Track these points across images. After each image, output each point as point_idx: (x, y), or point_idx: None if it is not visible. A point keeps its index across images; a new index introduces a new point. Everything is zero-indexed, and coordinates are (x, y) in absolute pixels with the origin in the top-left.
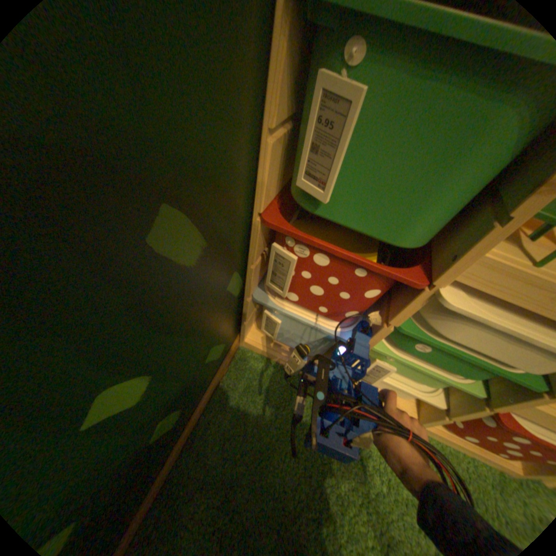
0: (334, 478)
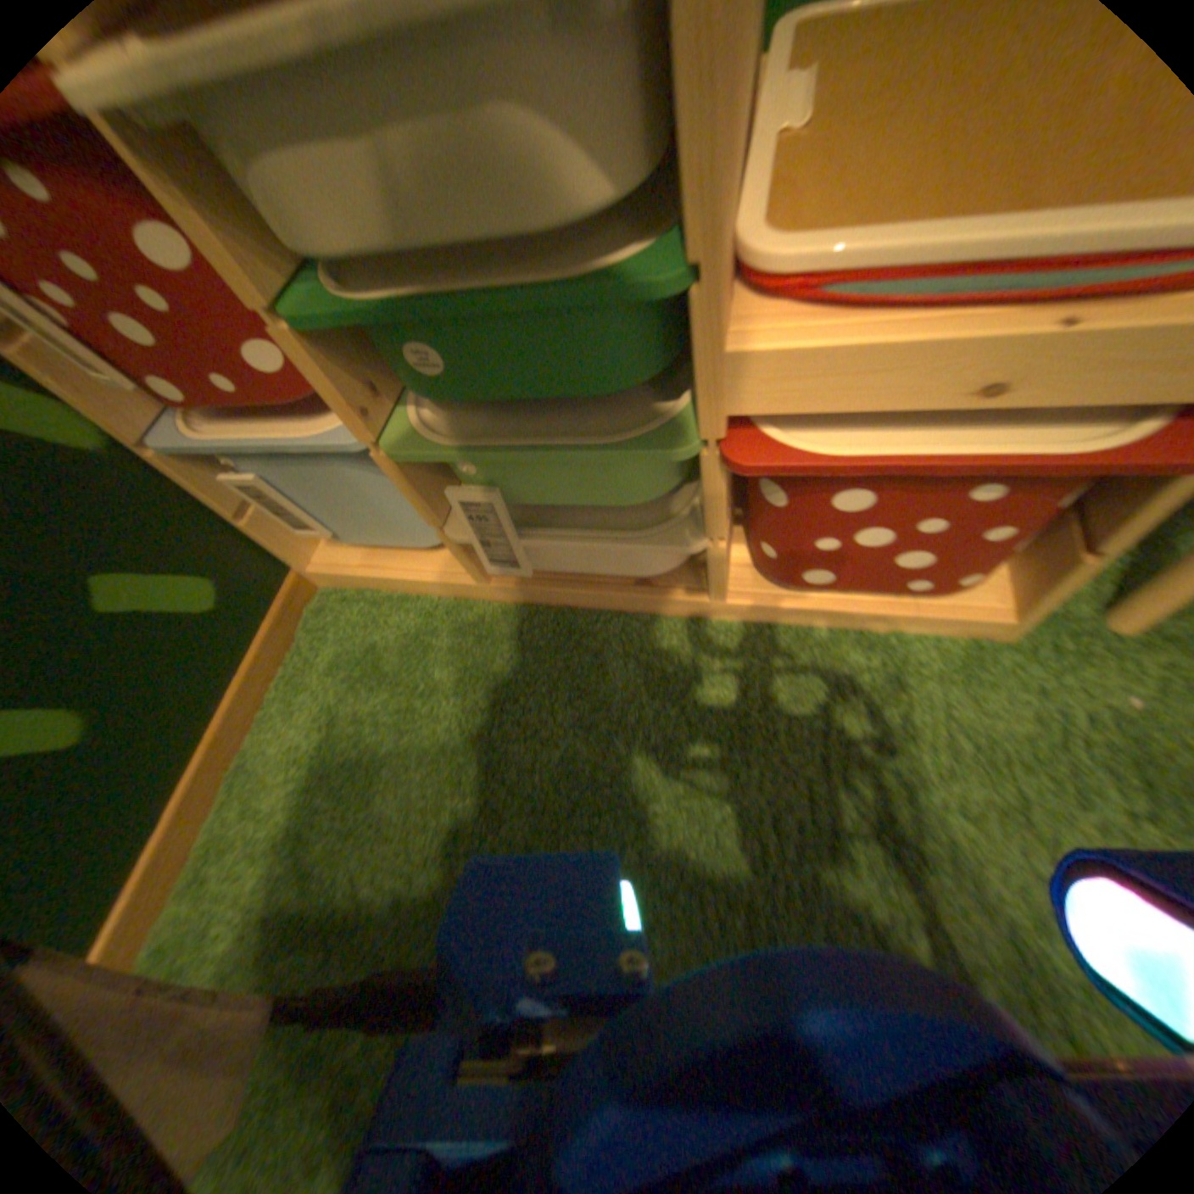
0: (502, 767)
